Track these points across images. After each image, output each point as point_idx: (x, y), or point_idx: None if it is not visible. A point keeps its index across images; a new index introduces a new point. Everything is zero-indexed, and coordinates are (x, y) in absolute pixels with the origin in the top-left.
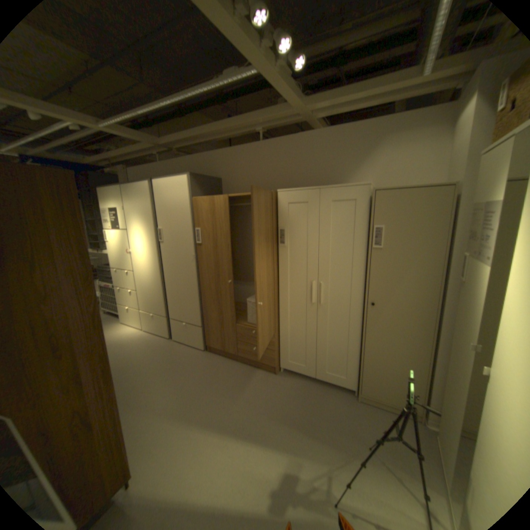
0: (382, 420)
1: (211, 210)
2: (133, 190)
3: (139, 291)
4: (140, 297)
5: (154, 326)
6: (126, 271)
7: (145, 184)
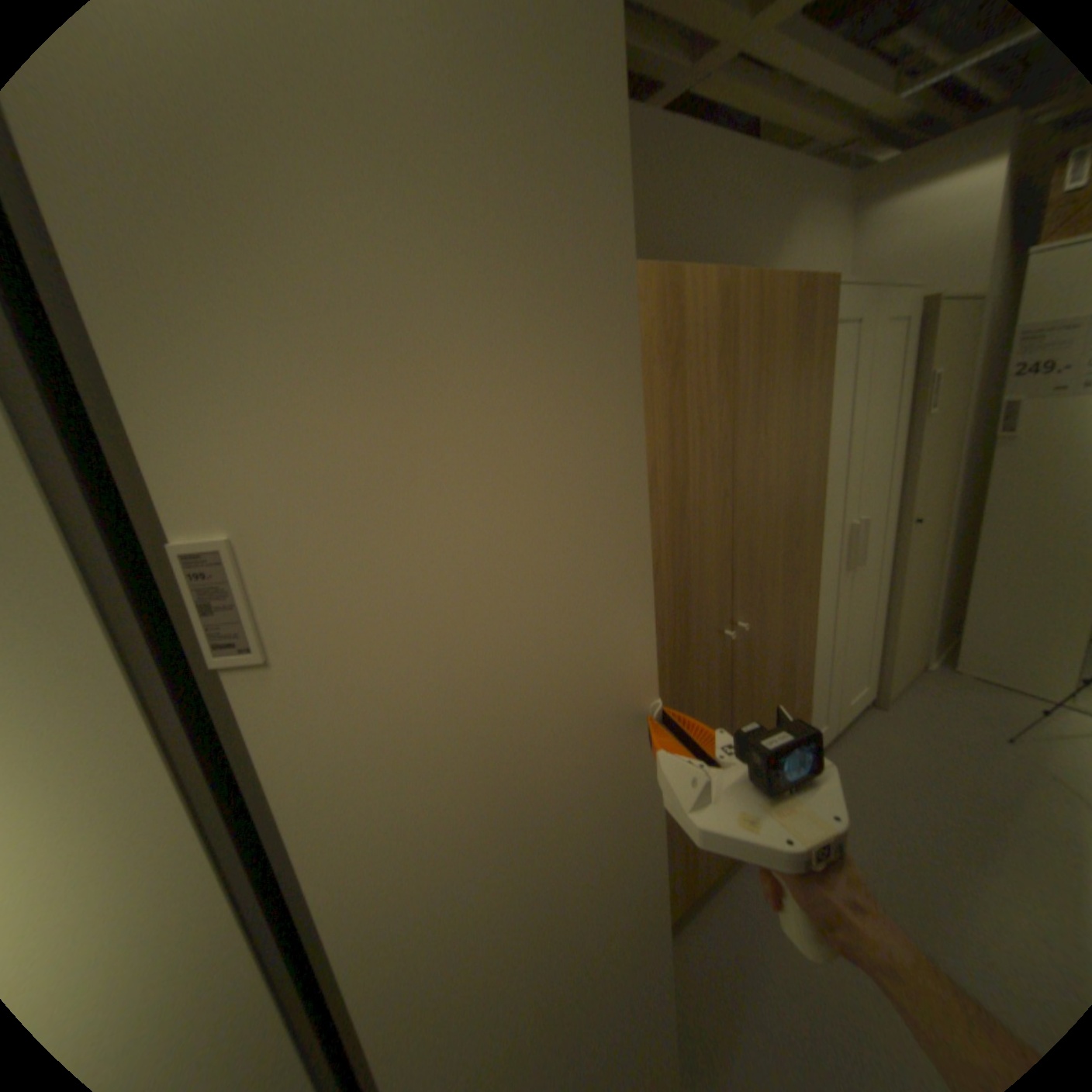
0: (927, 704)
1: (667, 337)
2: None
3: None
4: None
5: None
6: None
7: None
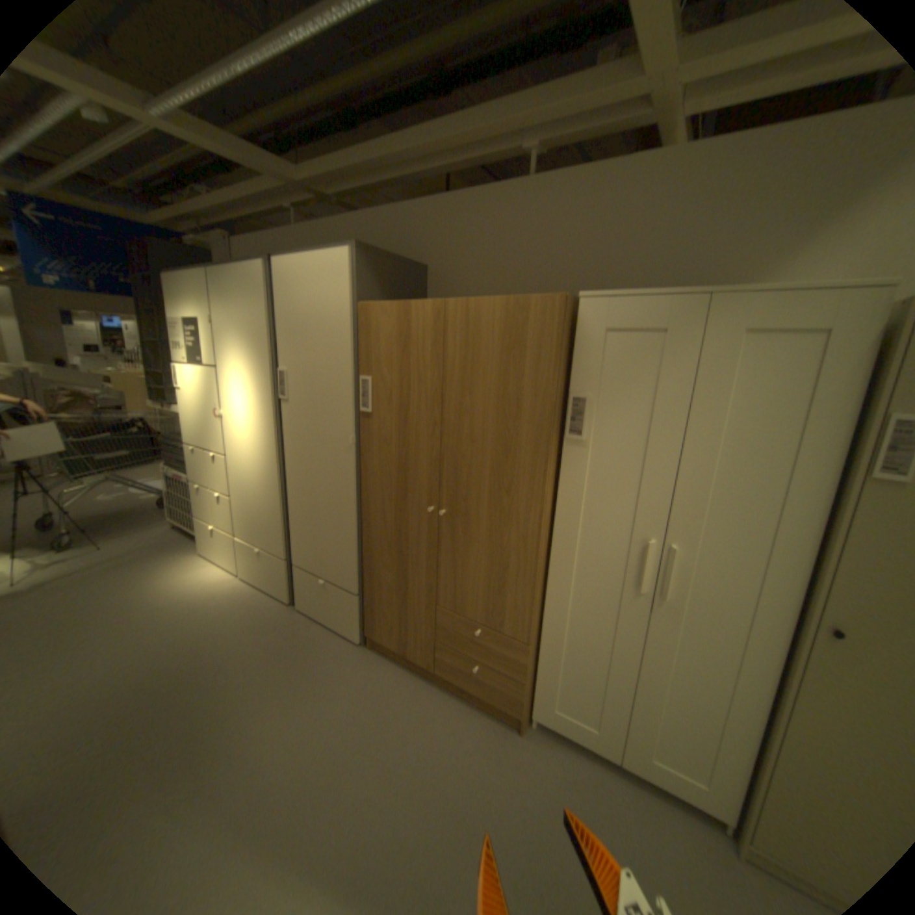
0: None
1: (400, 334)
2: (230, 279)
3: (236, 499)
4: (237, 510)
5: (261, 573)
6: (213, 452)
7: (257, 266)
